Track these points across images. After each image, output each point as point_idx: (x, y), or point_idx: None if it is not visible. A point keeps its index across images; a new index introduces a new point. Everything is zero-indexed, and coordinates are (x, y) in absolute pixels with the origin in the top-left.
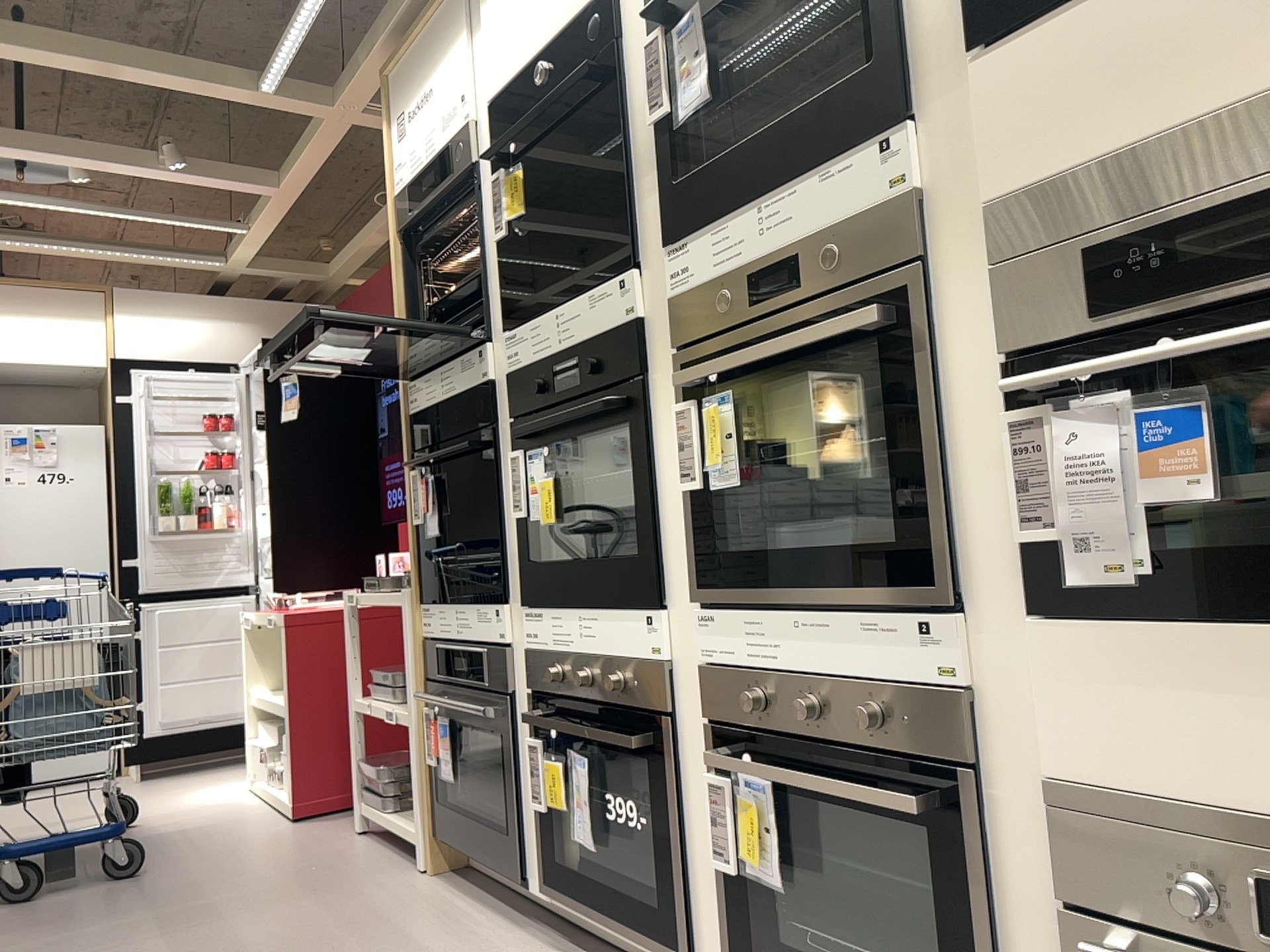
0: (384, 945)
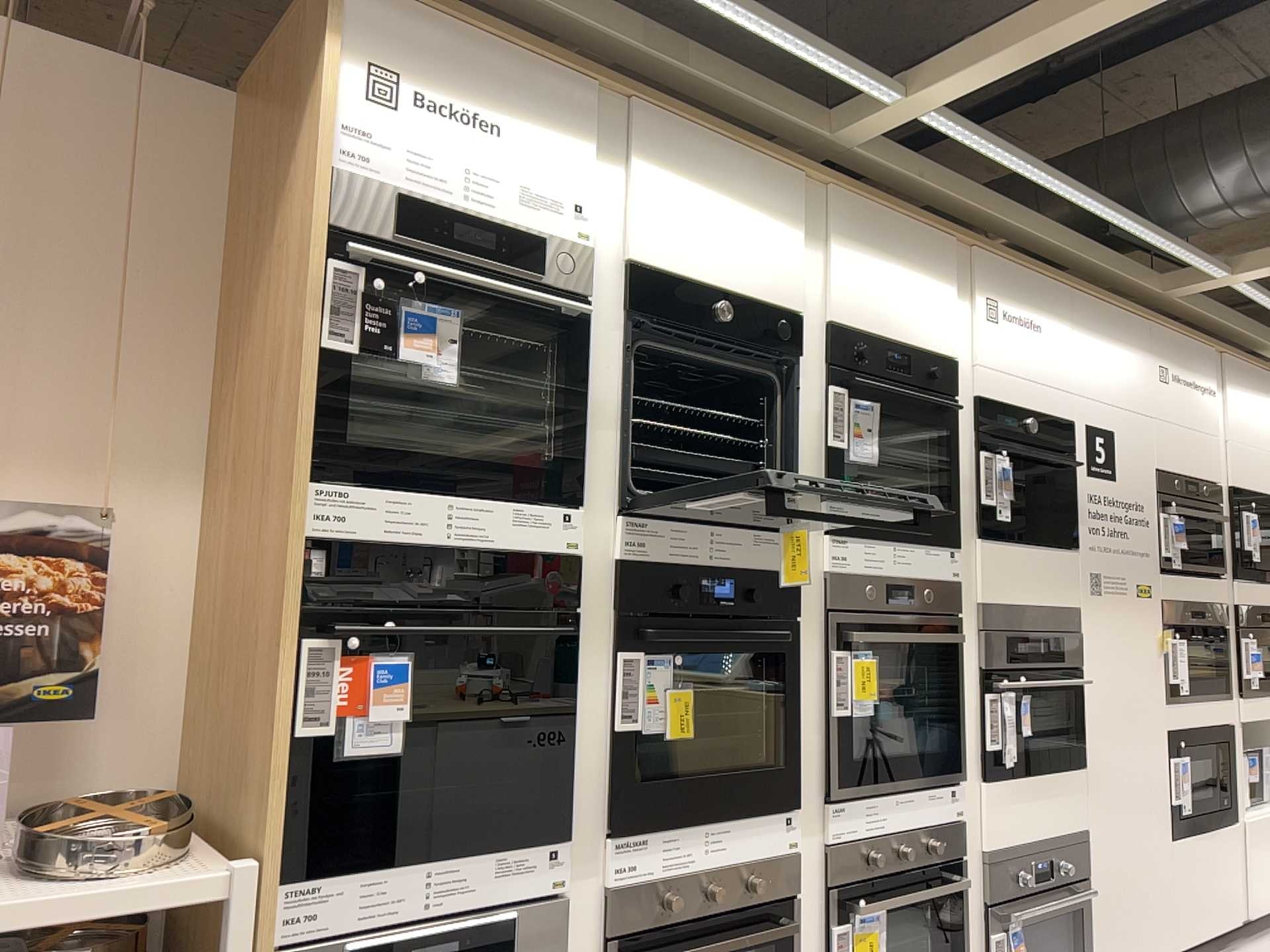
0: None
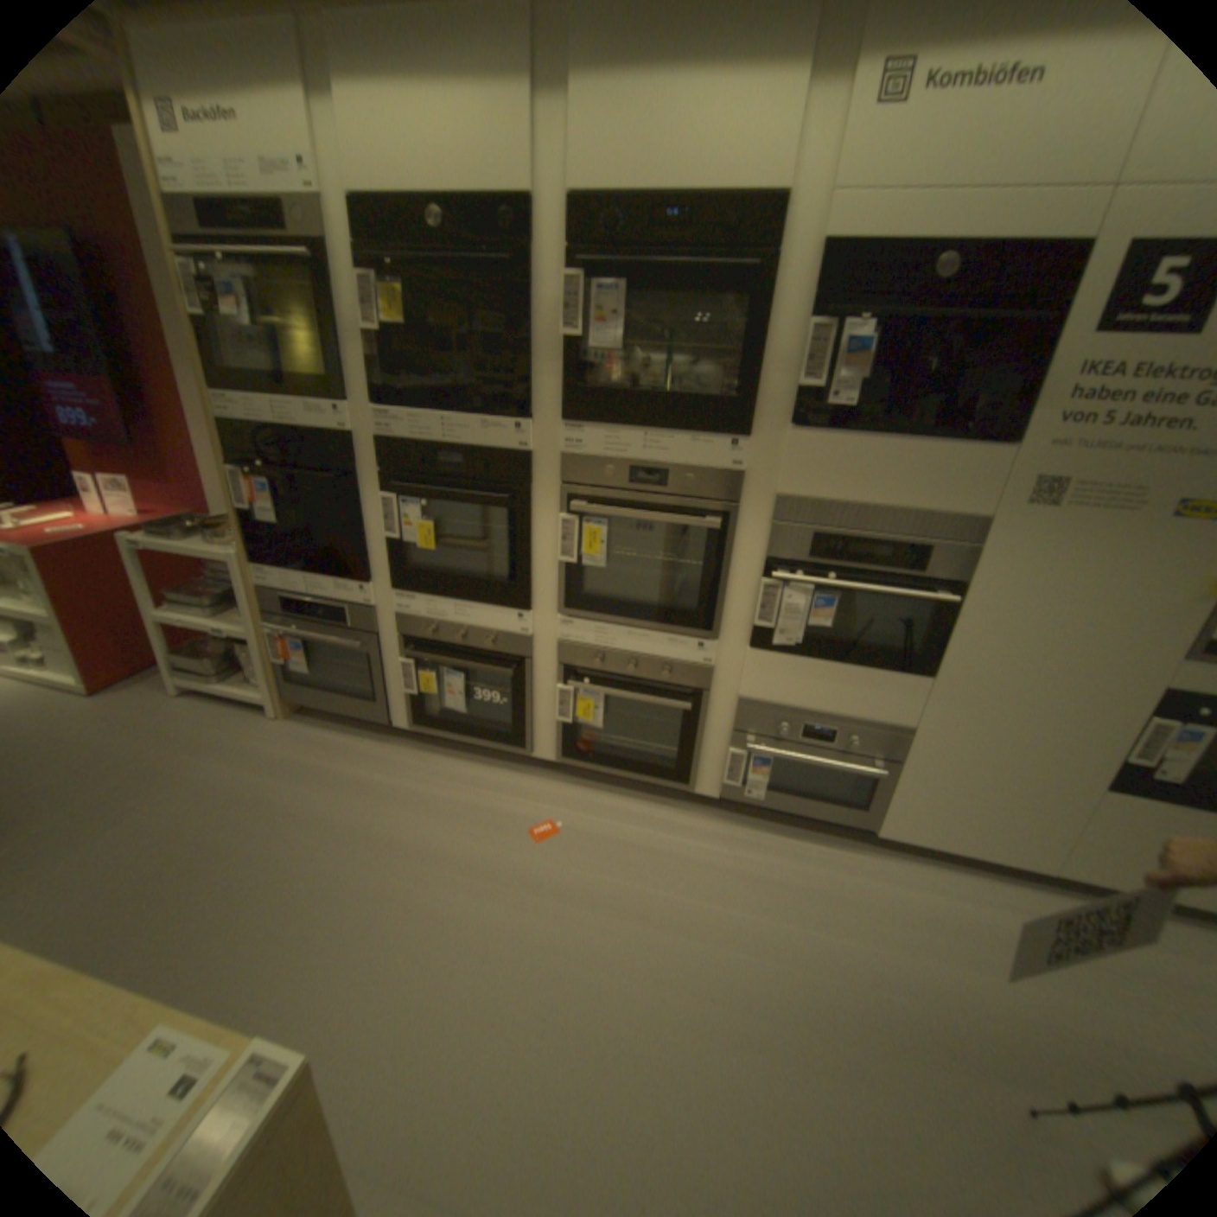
0: (309, 781)
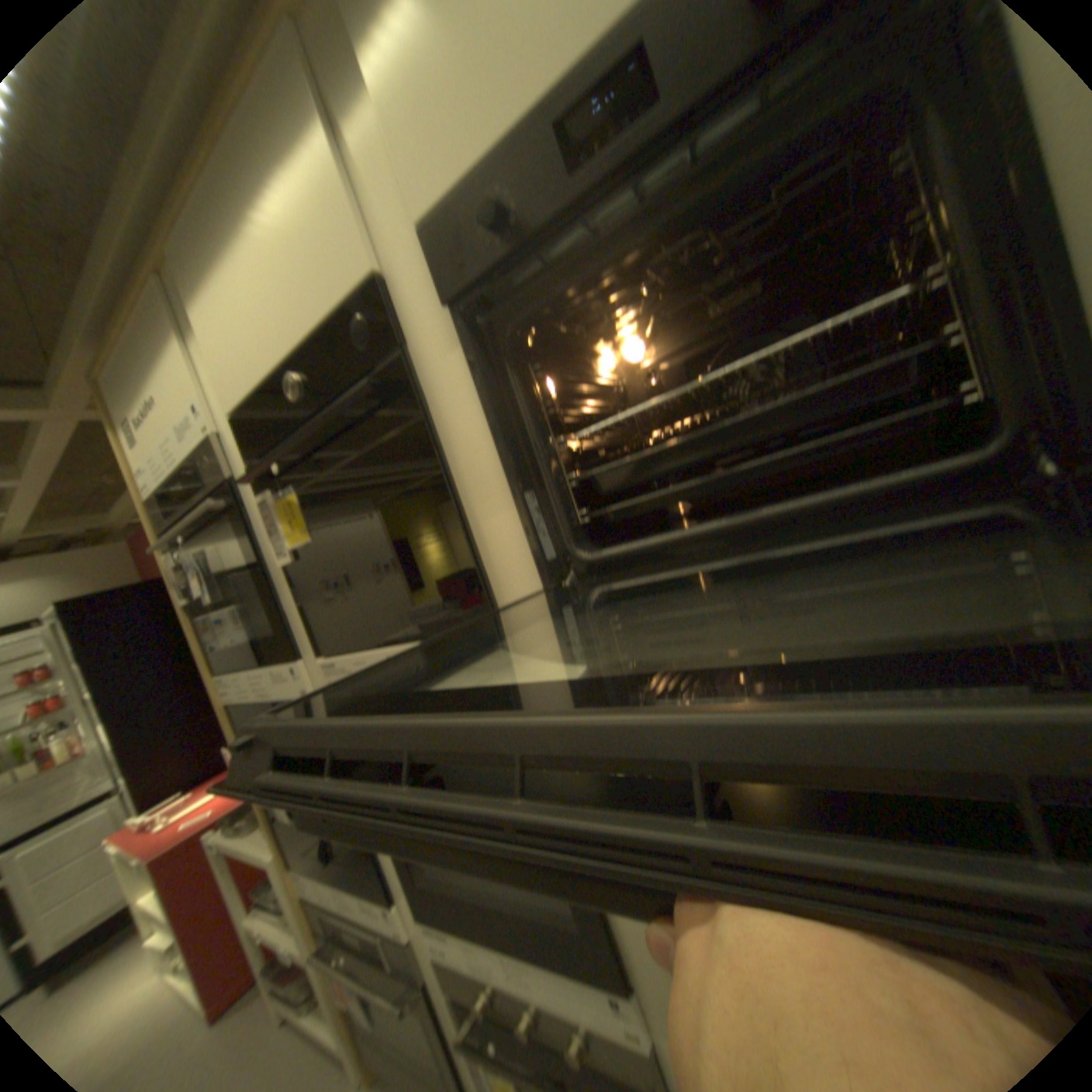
0: None
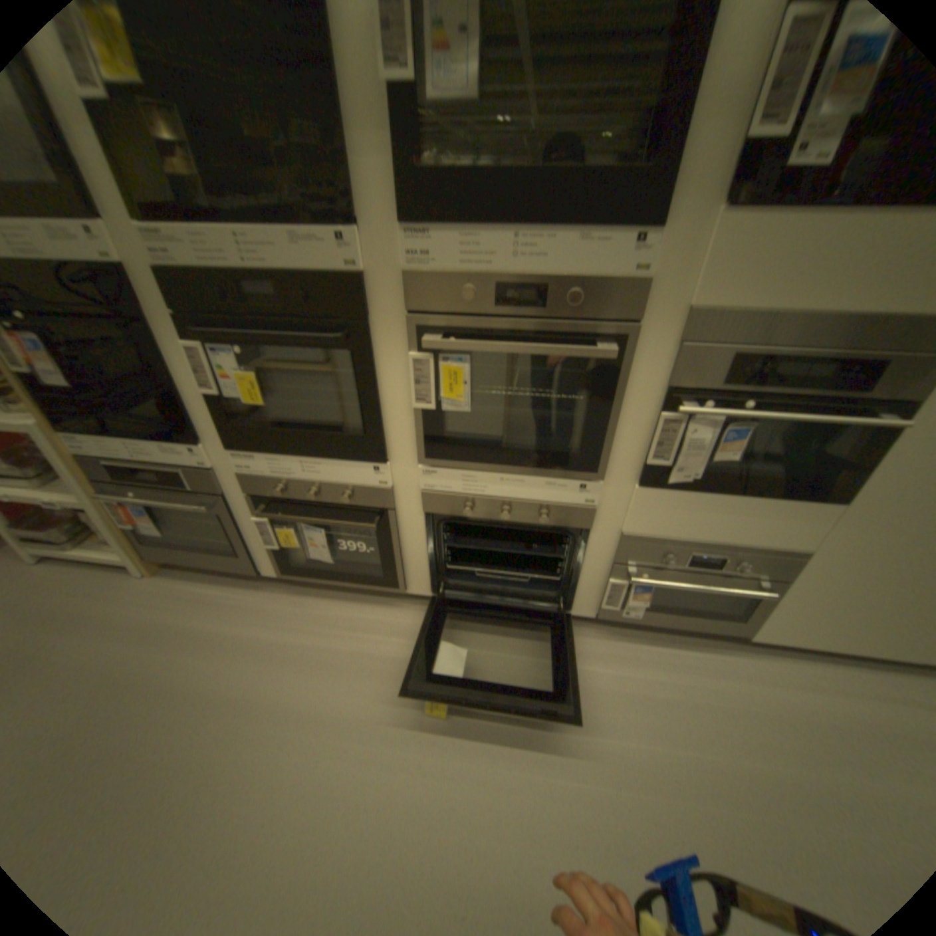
0: (182, 645)
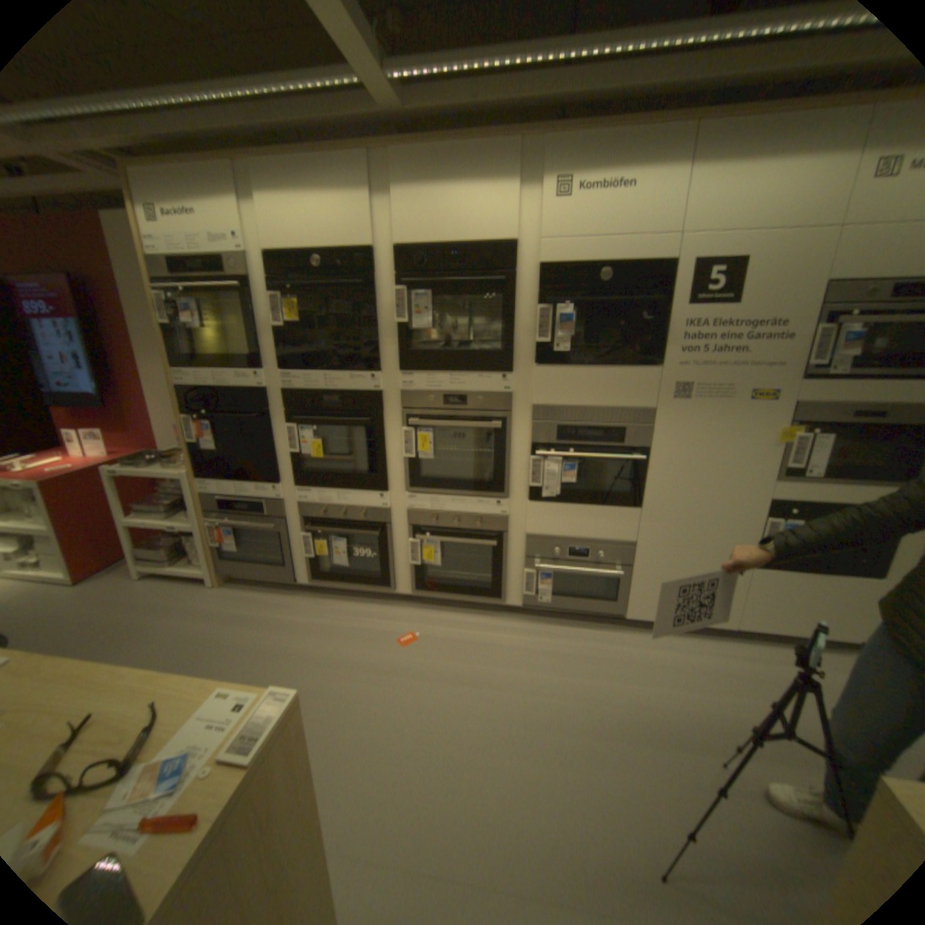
0: (241, 626)
